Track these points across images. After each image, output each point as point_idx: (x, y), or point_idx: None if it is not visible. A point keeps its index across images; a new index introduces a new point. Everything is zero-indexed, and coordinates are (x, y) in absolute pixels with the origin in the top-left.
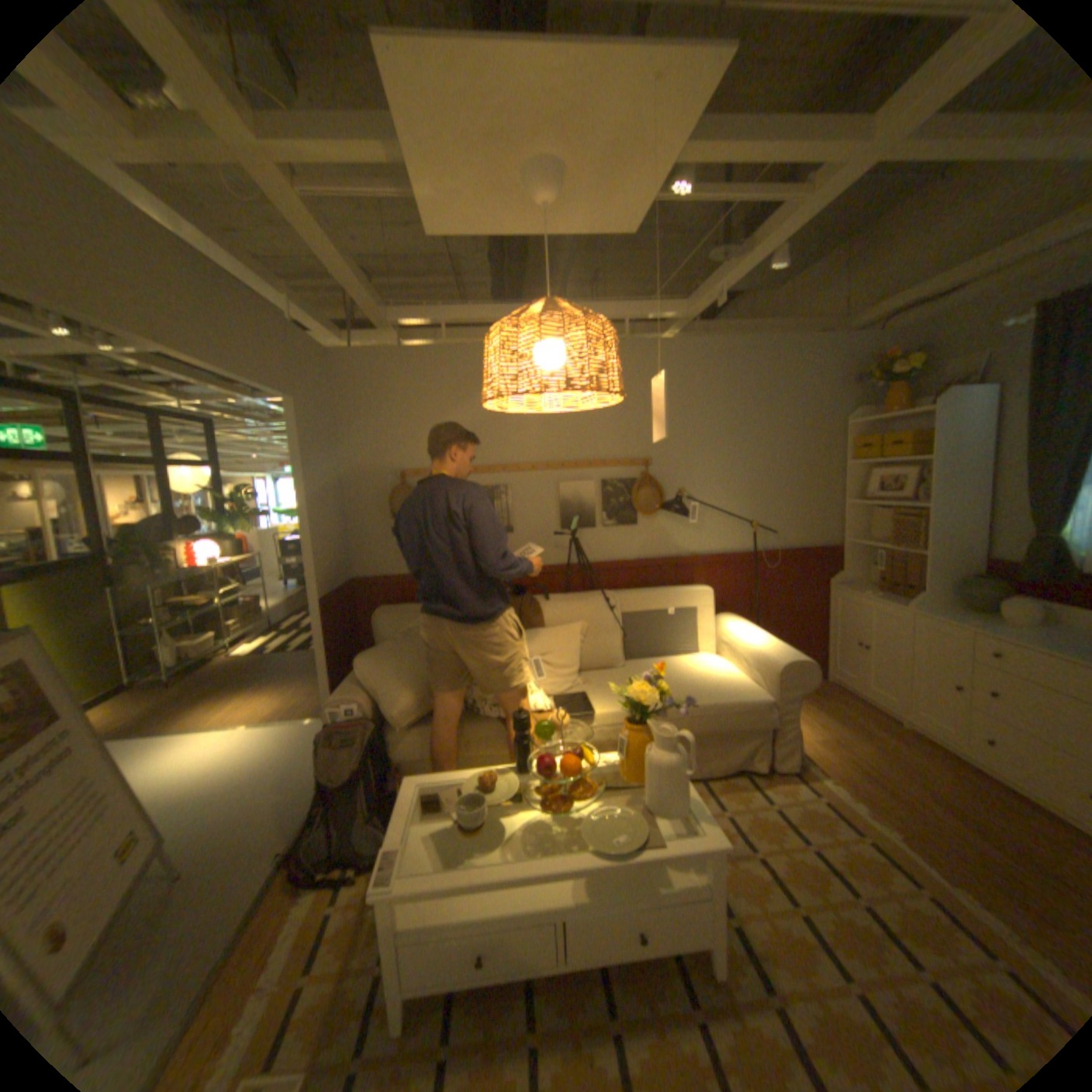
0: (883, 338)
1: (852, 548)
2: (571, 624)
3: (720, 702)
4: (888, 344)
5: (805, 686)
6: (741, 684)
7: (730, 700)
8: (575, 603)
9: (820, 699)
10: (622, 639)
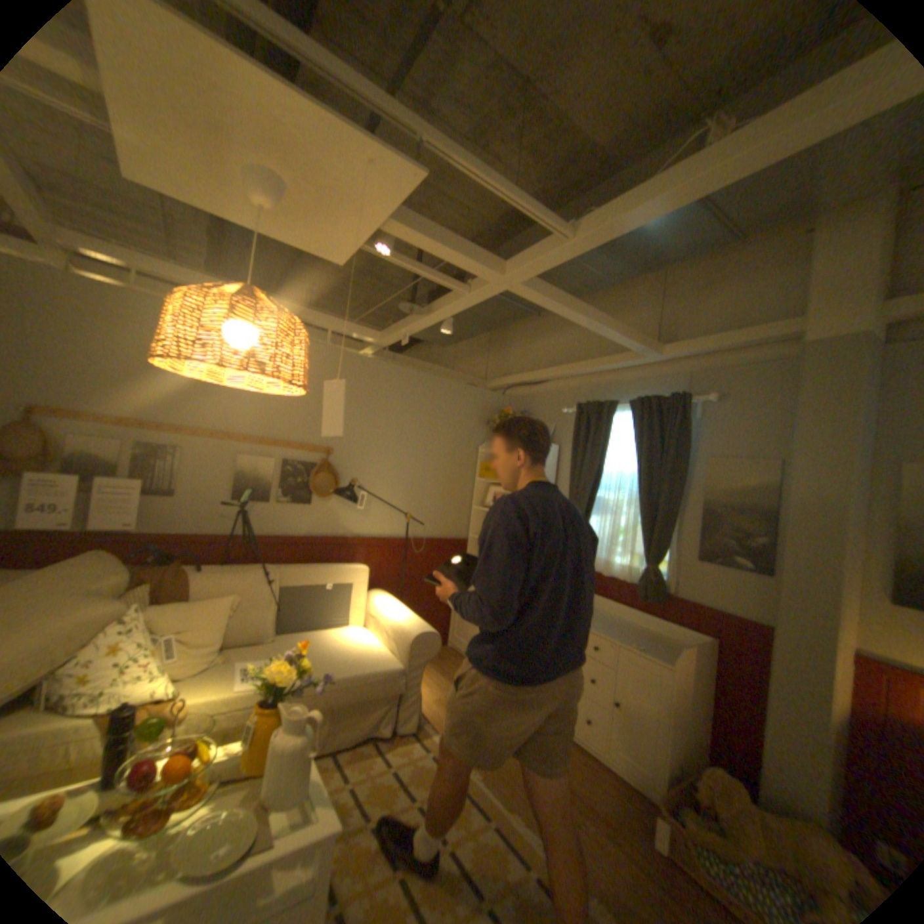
0: (503, 401)
1: (473, 542)
2: (222, 598)
3: (358, 674)
4: (506, 406)
5: (428, 654)
6: (379, 655)
7: (367, 672)
8: (231, 576)
9: (440, 663)
10: (276, 614)
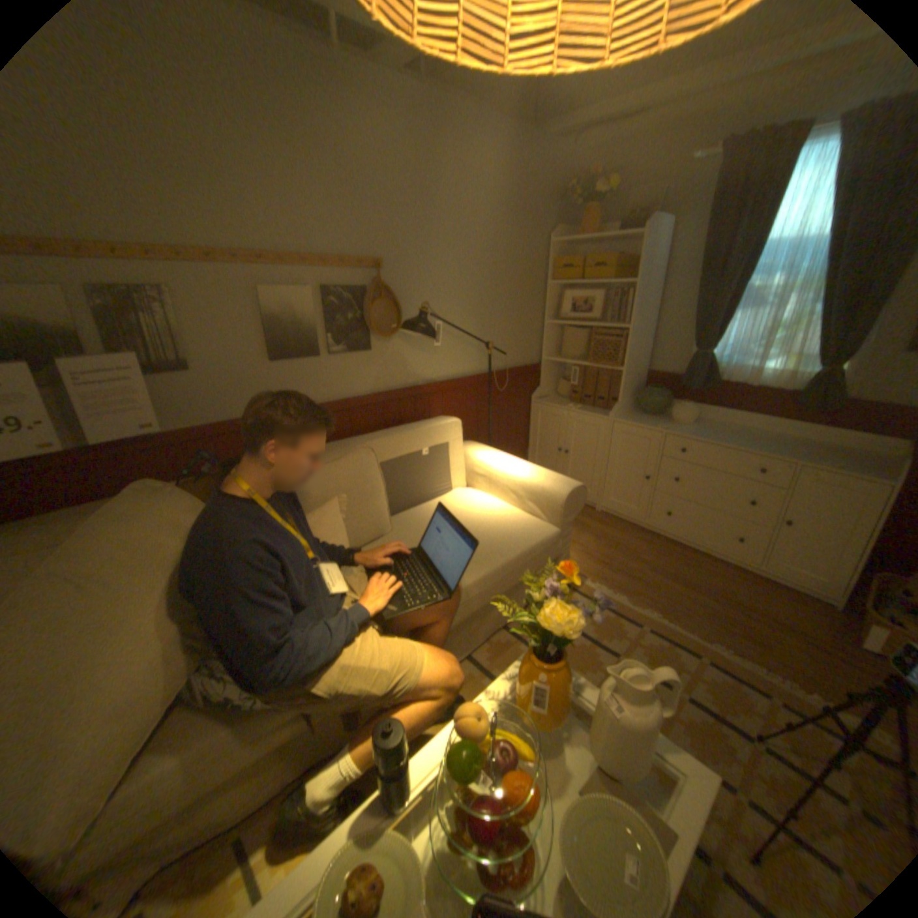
0: (575, 156)
1: (546, 367)
2: (331, 500)
3: (524, 550)
4: (578, 164)
5: (577, 509)
6: (523, 521)
7: (530, 545)
8: (326, 469)
9: None
10: (386, 499)
